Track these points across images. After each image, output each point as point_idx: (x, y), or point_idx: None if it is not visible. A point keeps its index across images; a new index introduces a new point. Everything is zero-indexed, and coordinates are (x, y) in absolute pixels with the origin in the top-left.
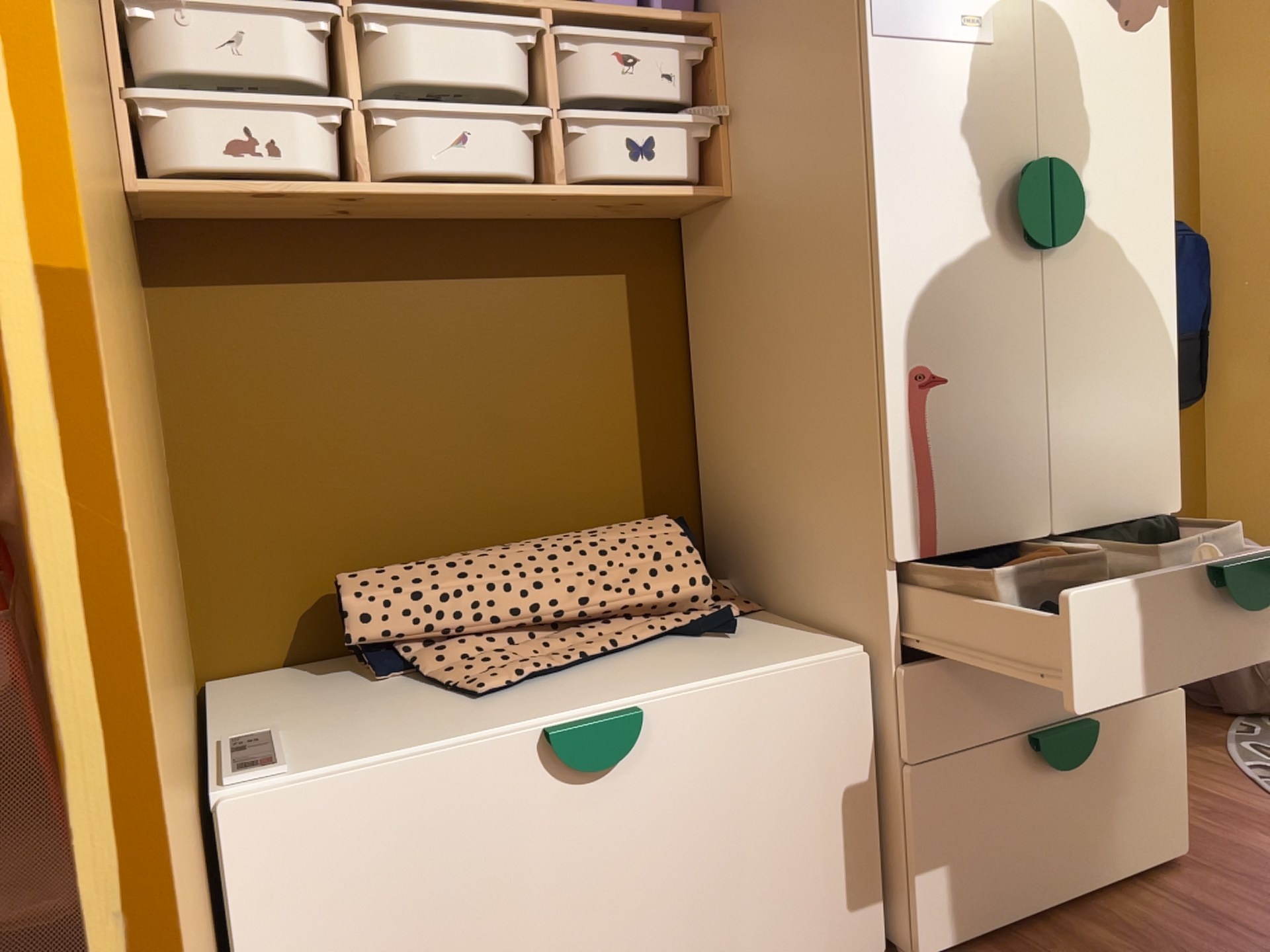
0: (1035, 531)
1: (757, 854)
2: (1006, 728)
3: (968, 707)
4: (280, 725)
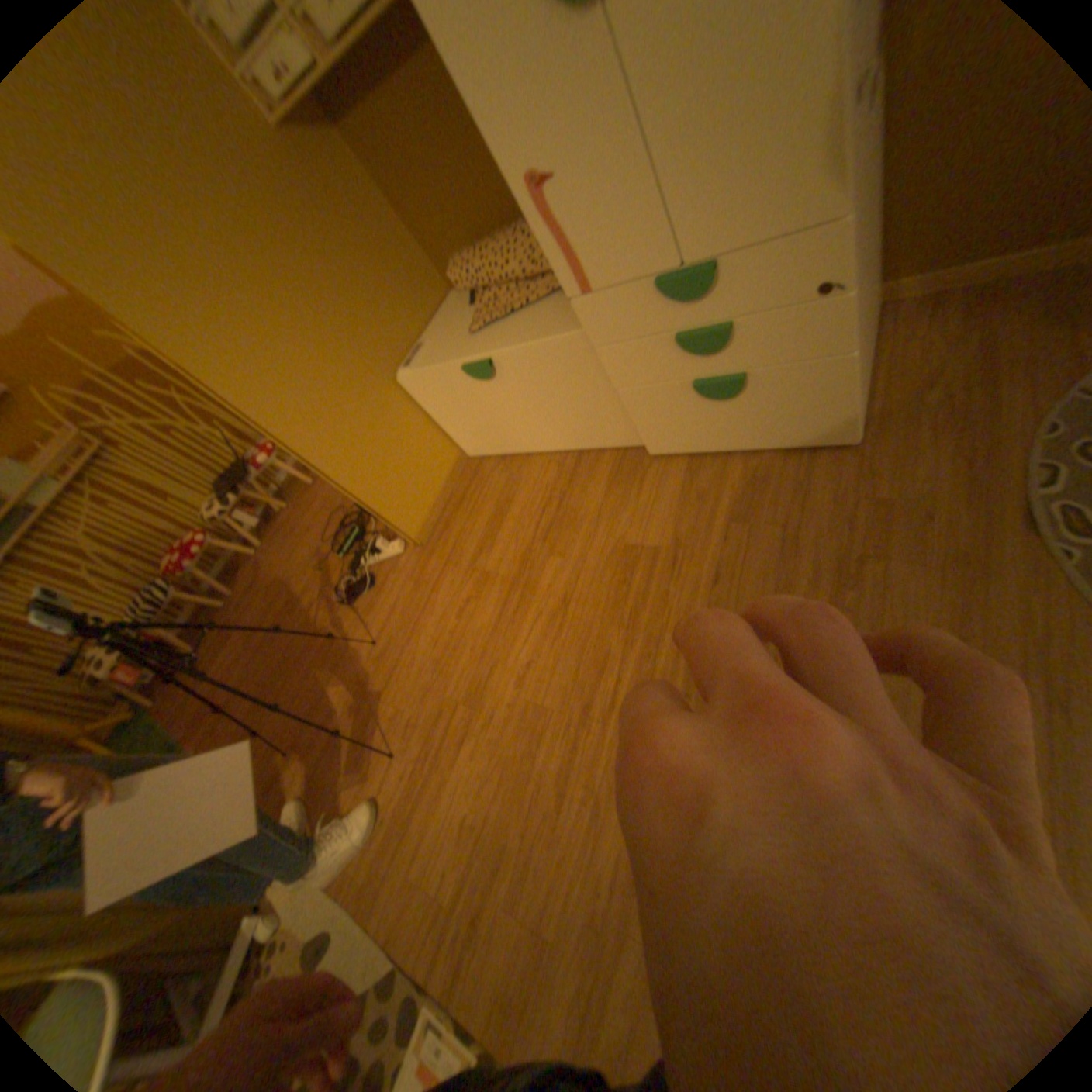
0: (663, 263)
1: (567, 404)
2: (674, 373)
3: (643, 363)
4: (433, 331)
